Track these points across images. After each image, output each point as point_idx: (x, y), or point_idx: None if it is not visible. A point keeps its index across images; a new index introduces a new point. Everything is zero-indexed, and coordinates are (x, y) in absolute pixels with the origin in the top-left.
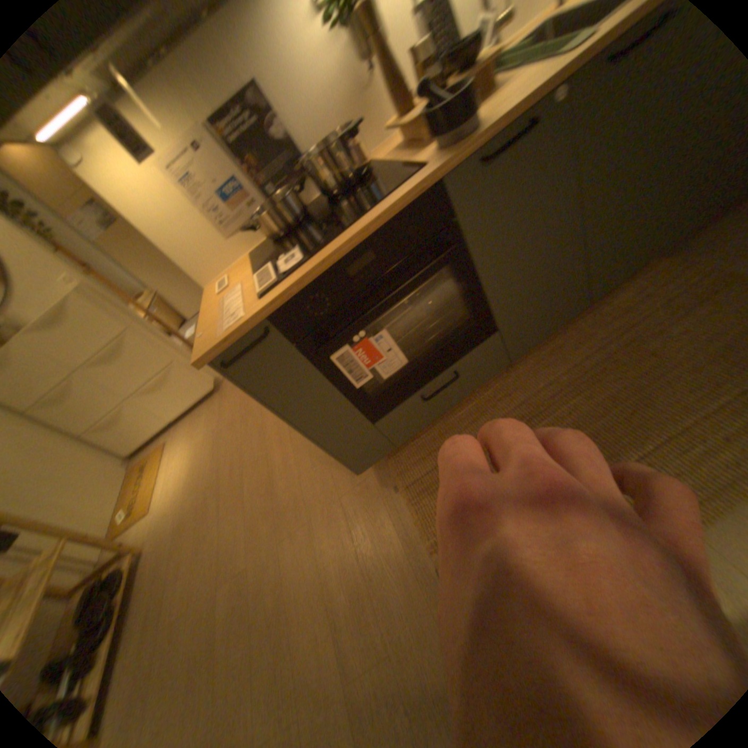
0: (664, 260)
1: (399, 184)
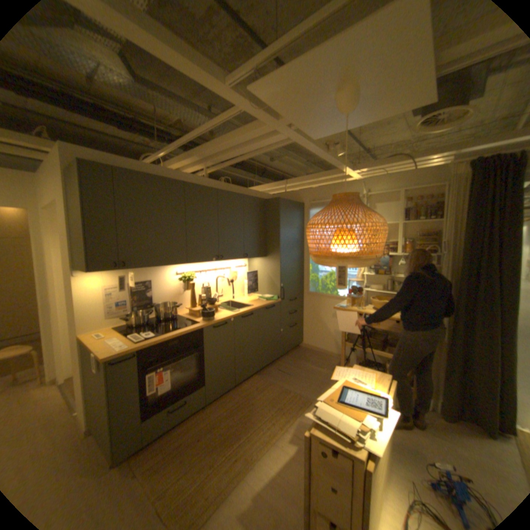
0: (256, 376)
1: (190, 326)
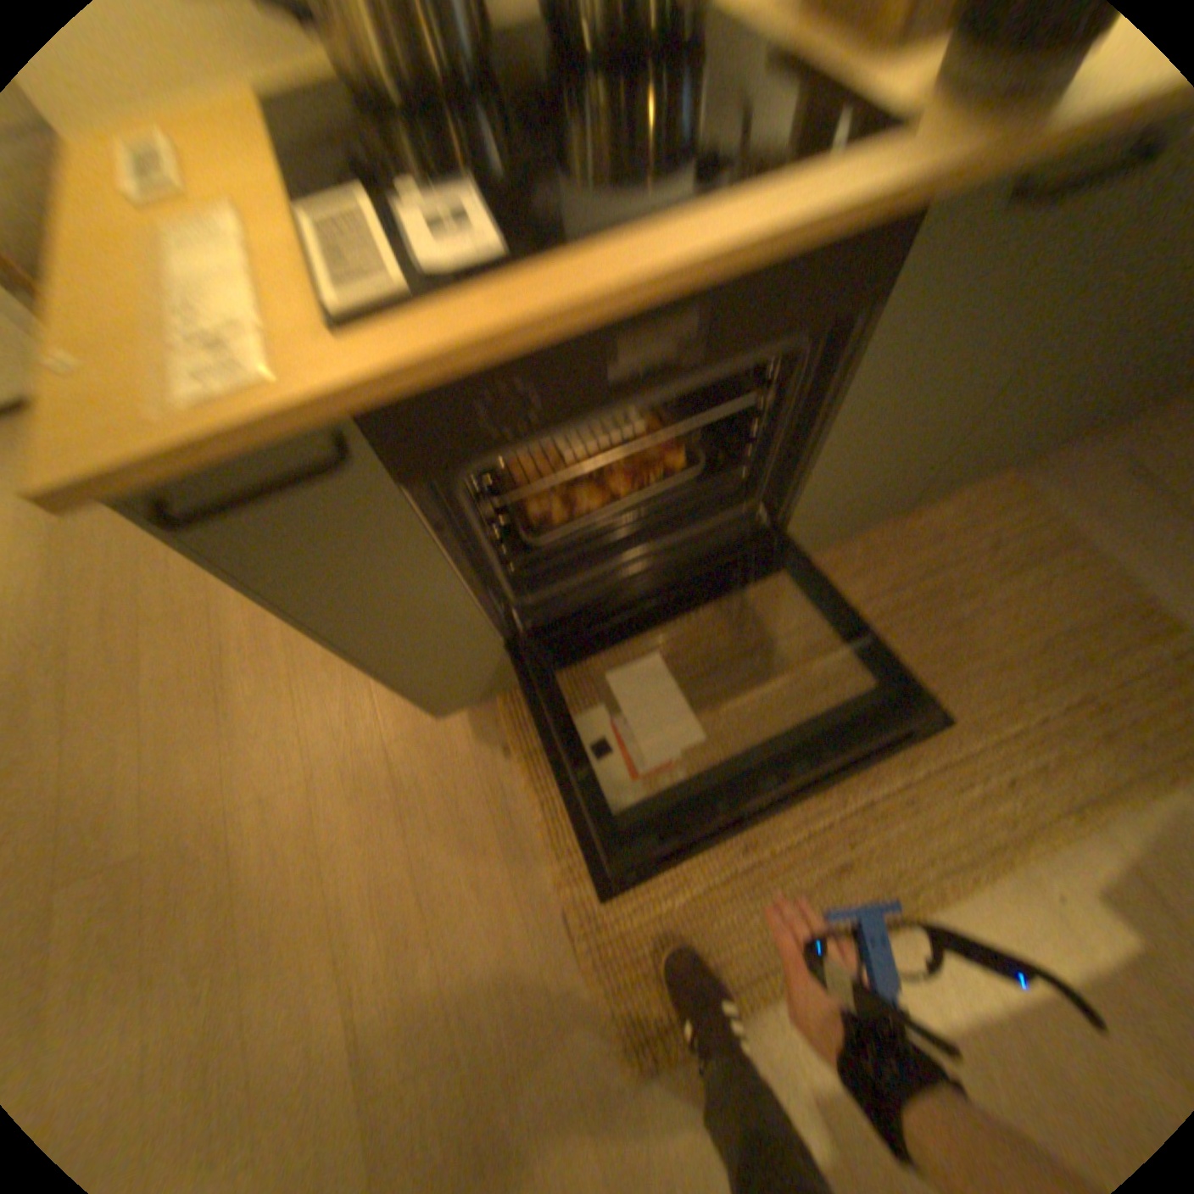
0: (1006, 470)
1: (830, 151)
